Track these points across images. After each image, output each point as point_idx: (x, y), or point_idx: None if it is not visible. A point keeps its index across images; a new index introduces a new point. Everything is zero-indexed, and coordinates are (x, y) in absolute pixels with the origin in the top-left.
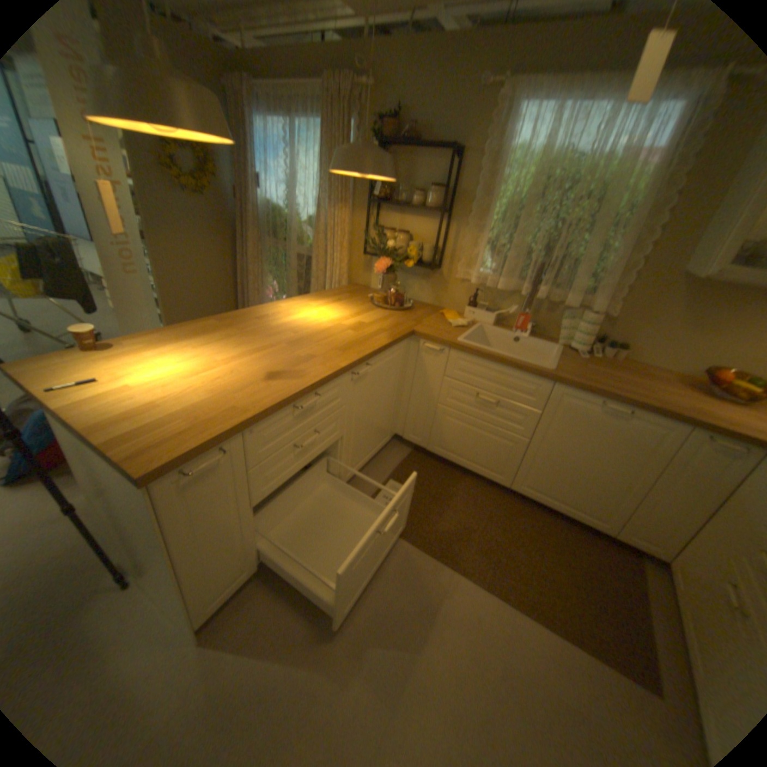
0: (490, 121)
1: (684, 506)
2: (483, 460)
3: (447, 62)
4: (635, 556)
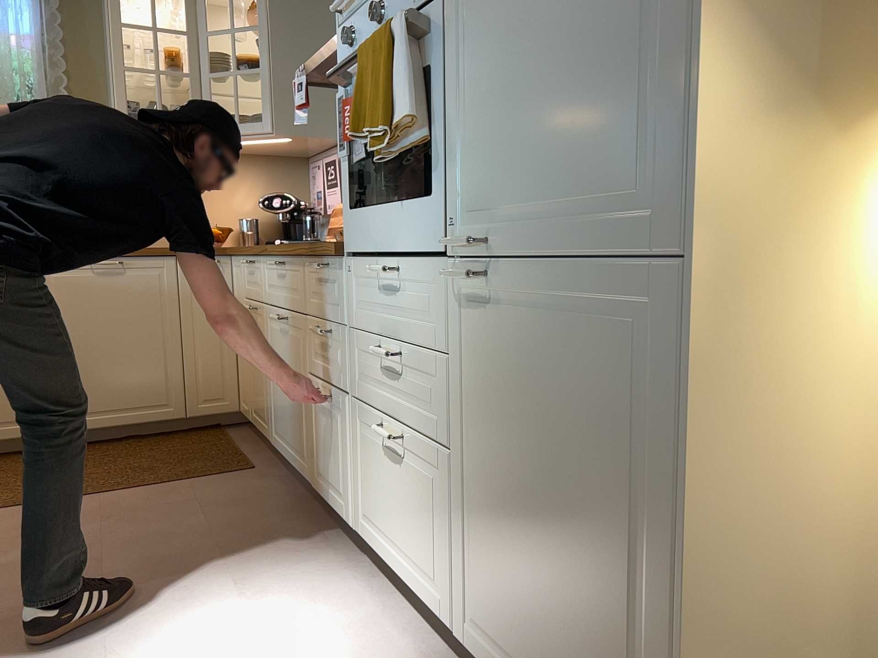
0: None
1: (213, 339)
2: None
3: None
4: (214, 429)
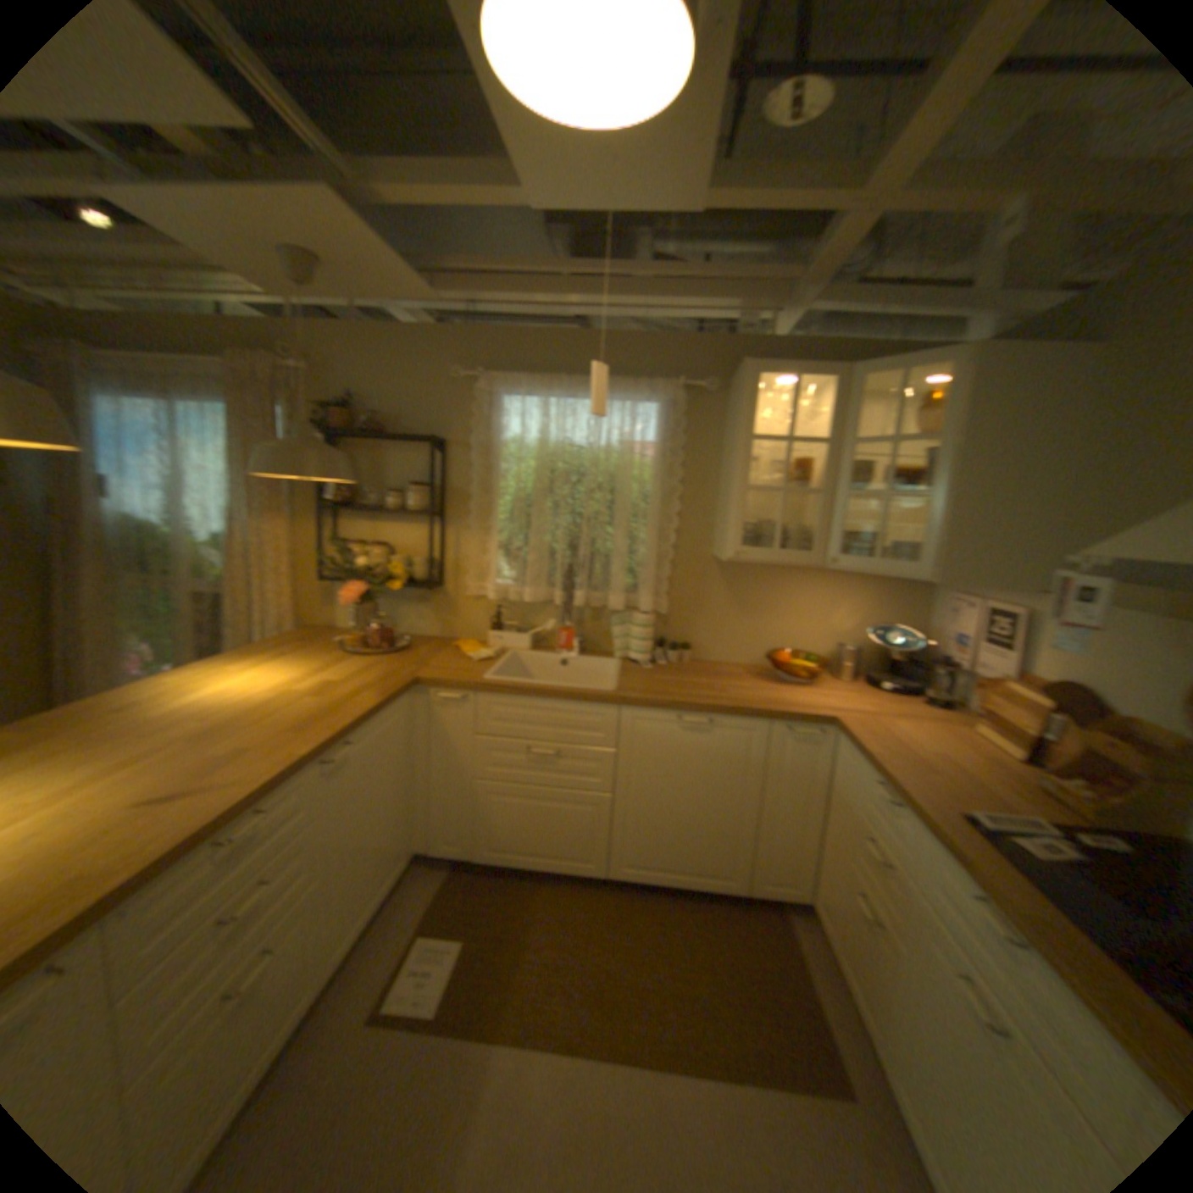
0: (474, 413)
1: (799, 821)
2: (562, 848)
3: (409, 352)
4: (780, 913)
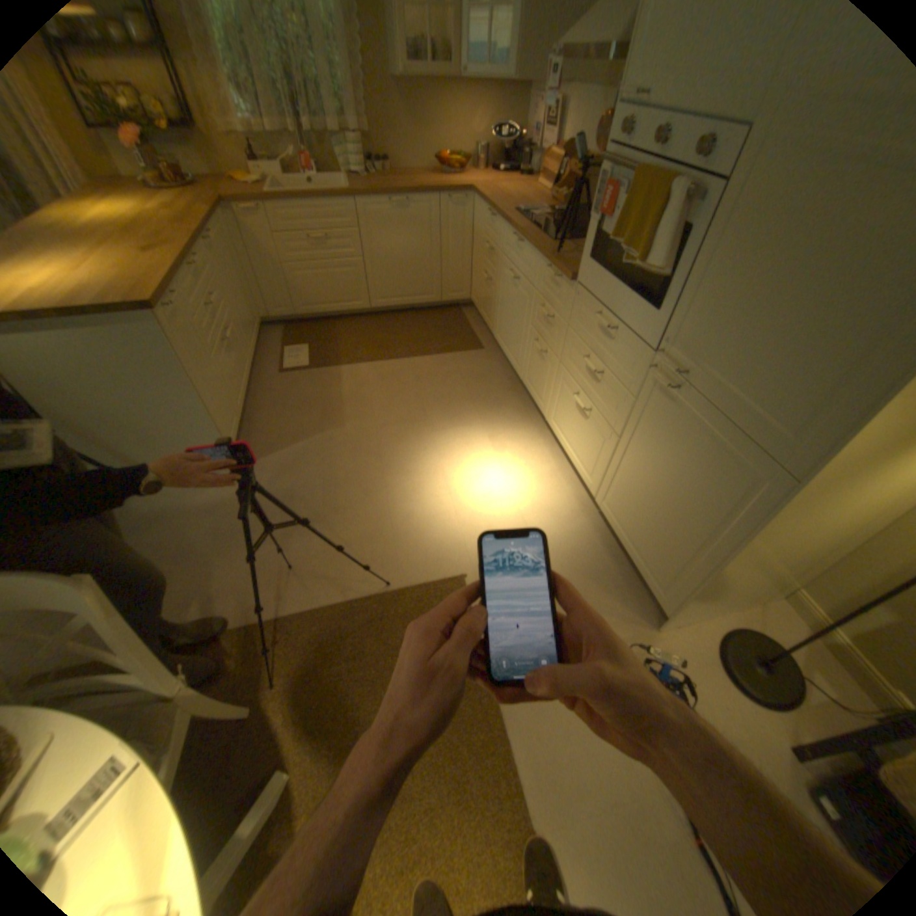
0: None
1: (458, 255)
2: (341, 297)
3: None
4: (454, 309)
